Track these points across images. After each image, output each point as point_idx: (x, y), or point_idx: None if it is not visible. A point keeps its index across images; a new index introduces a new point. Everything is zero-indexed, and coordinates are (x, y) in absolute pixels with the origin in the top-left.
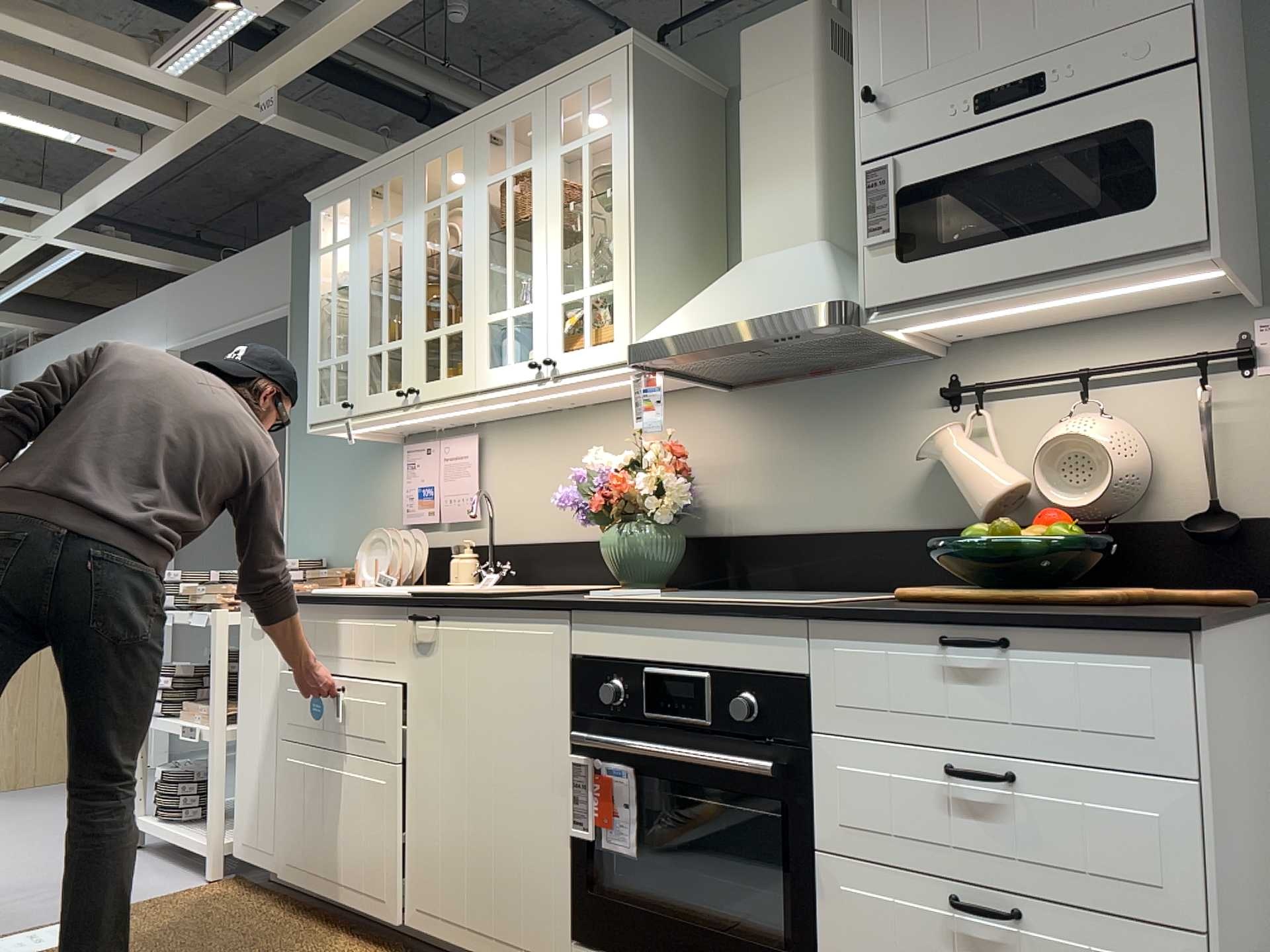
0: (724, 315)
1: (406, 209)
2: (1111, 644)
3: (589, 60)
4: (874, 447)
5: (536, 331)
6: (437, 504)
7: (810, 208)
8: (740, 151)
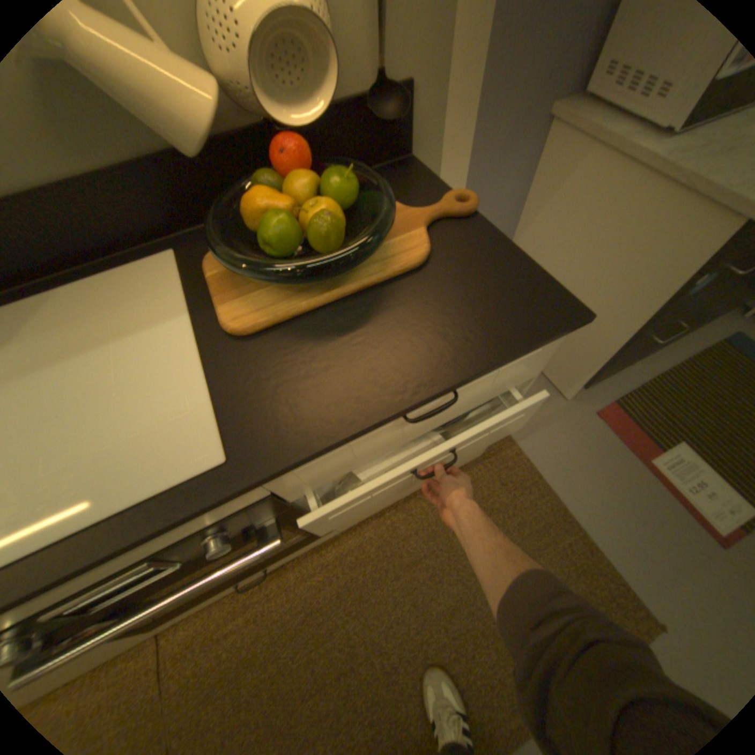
0: None
1: None
2: (526, 350)
3: None
4: None
5: None
6: None
7: None
8: None
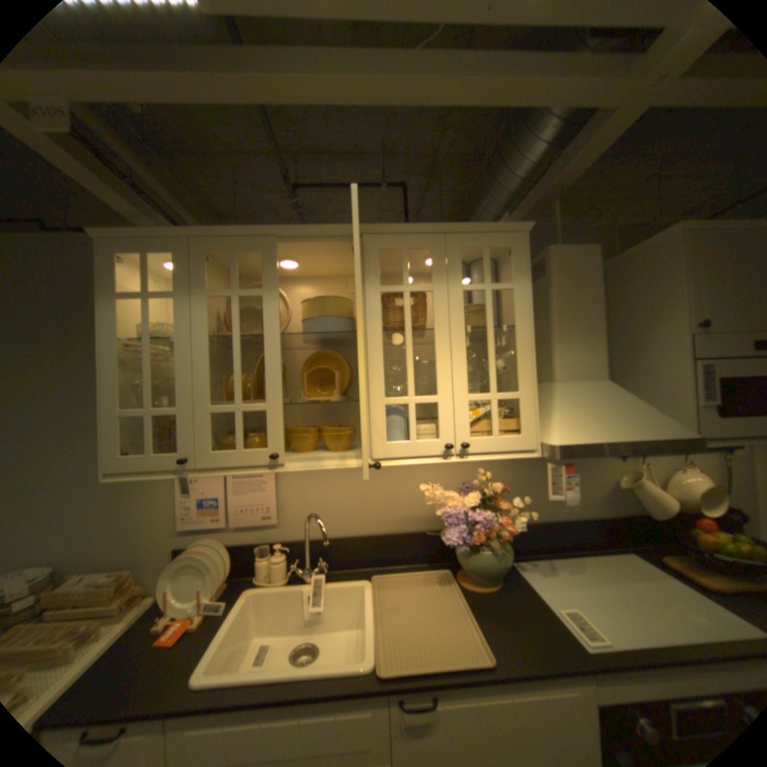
0: (620, 433)
1: (268, 284)
2: None
3: (493, 228)
4: (586, 478)
5: (445, 419)
6: (225, 512)
7: (604, 361)
8: (556, 316)
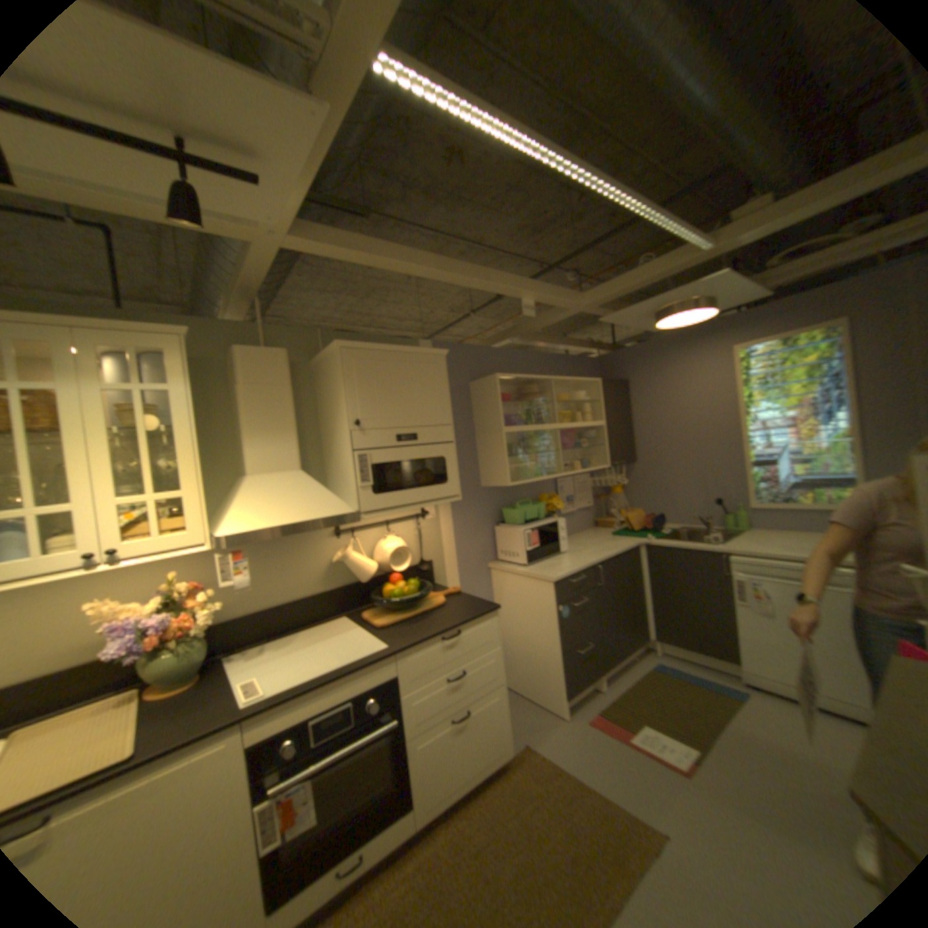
0: (287, 516)
1: None
2: (481, 619)
3: (136, 327)
4: (302, 558)
5: (82, 527)
6: None
7: (293, 452)
8: (242, 412)
